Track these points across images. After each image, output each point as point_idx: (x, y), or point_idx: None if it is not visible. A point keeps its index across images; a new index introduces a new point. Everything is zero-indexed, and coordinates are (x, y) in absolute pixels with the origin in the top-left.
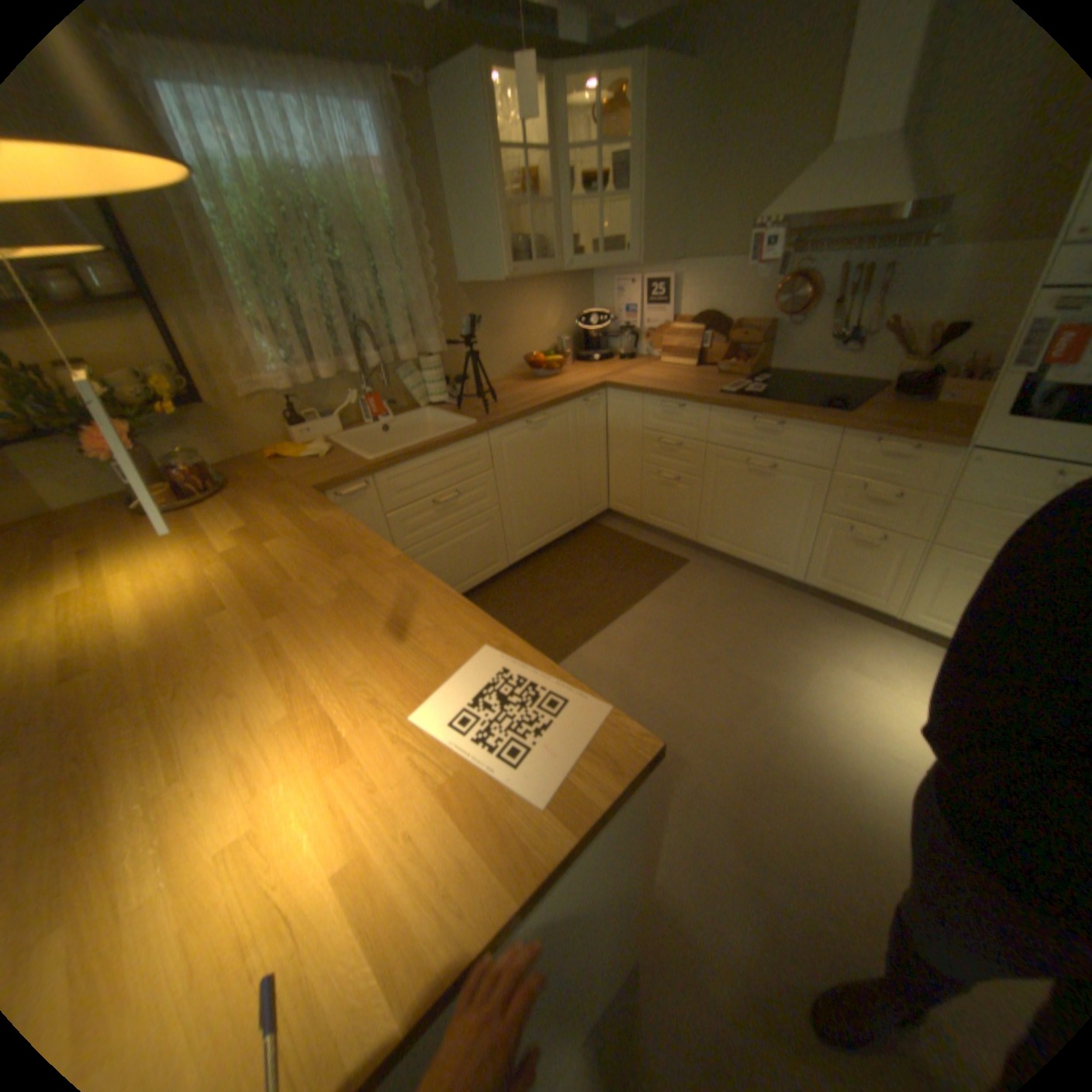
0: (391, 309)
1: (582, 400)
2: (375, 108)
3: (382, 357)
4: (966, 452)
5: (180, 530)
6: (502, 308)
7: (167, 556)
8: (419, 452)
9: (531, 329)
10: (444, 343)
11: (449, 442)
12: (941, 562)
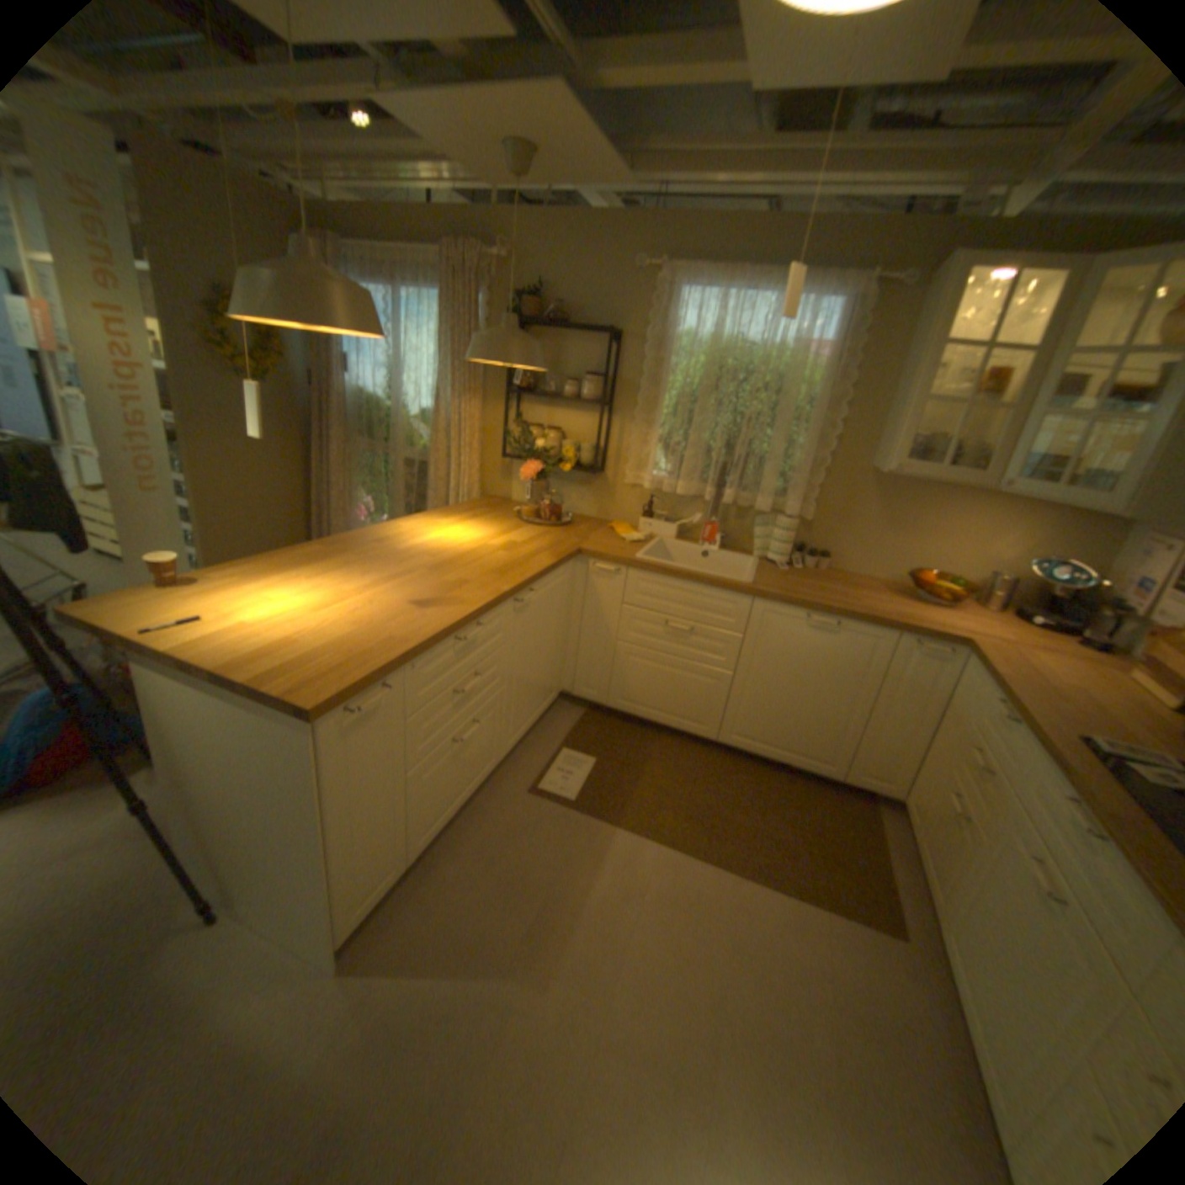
0: (768, 462)
1: (916, 640)
2: (854, 301)
3: (740, 498)
4: None
5: (509, 529)
6: (925, 508)
7: (481, 533)
8: (671, 573)
9: (962, 547)
10: (814, 512)
11: (704, 581)
12: None
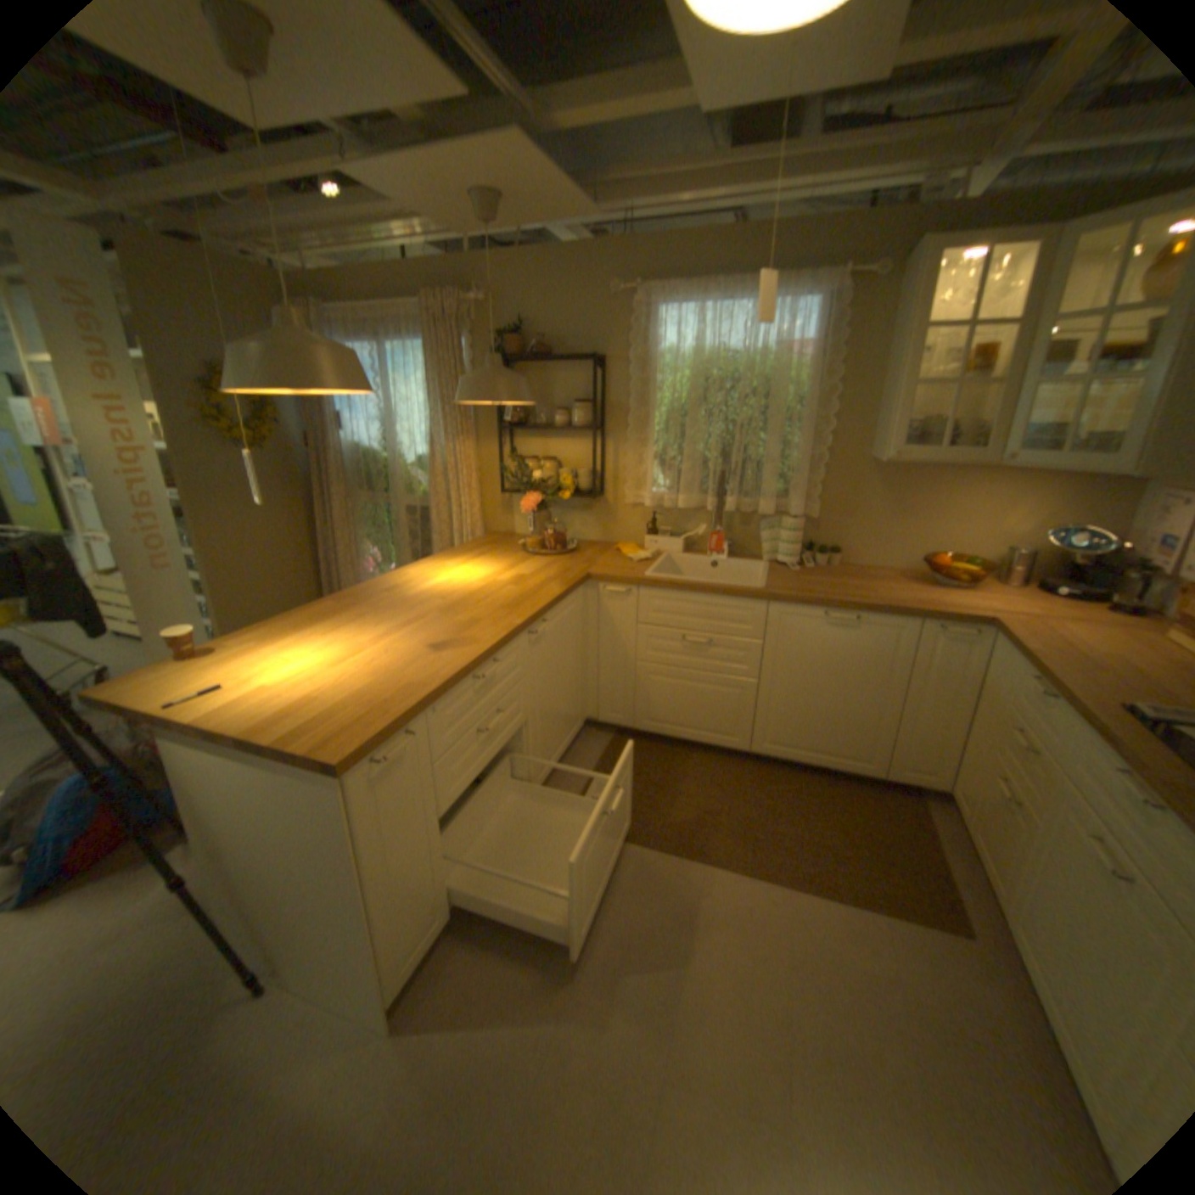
0: (767, 465)
1: (940, 625)
2: (831, 297)
3: (743, 504)
4: None
5: (516, 562)
6: (931, 491)
7: (489, 569)
8: (683, 586)
9: (974, 526)
10: (819, 509)
11: (717, 590)
12: None
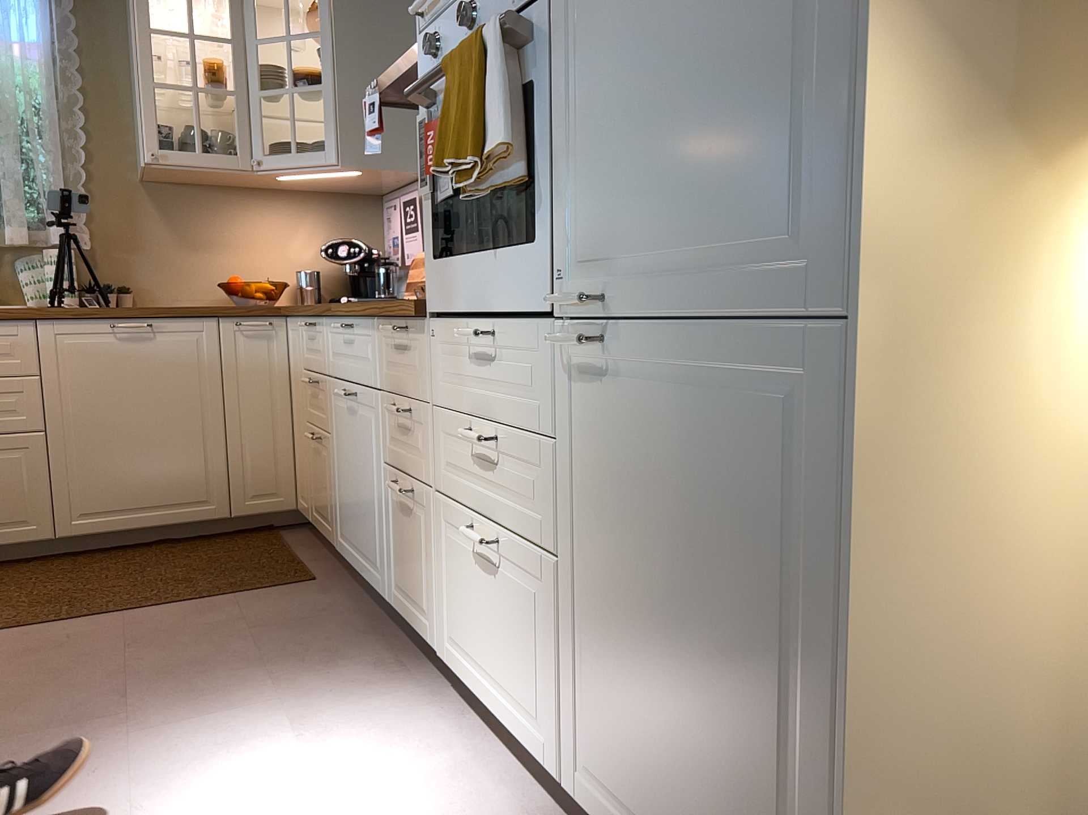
0: (7, 183)
1: (234, 321)
2: (49, 1)
3: None
4: (430, 327)
5: None
6: (212, 220)
7: None
8: None
9: (262, 254)
10: (91, 239)
11: None
12: (445, 529)
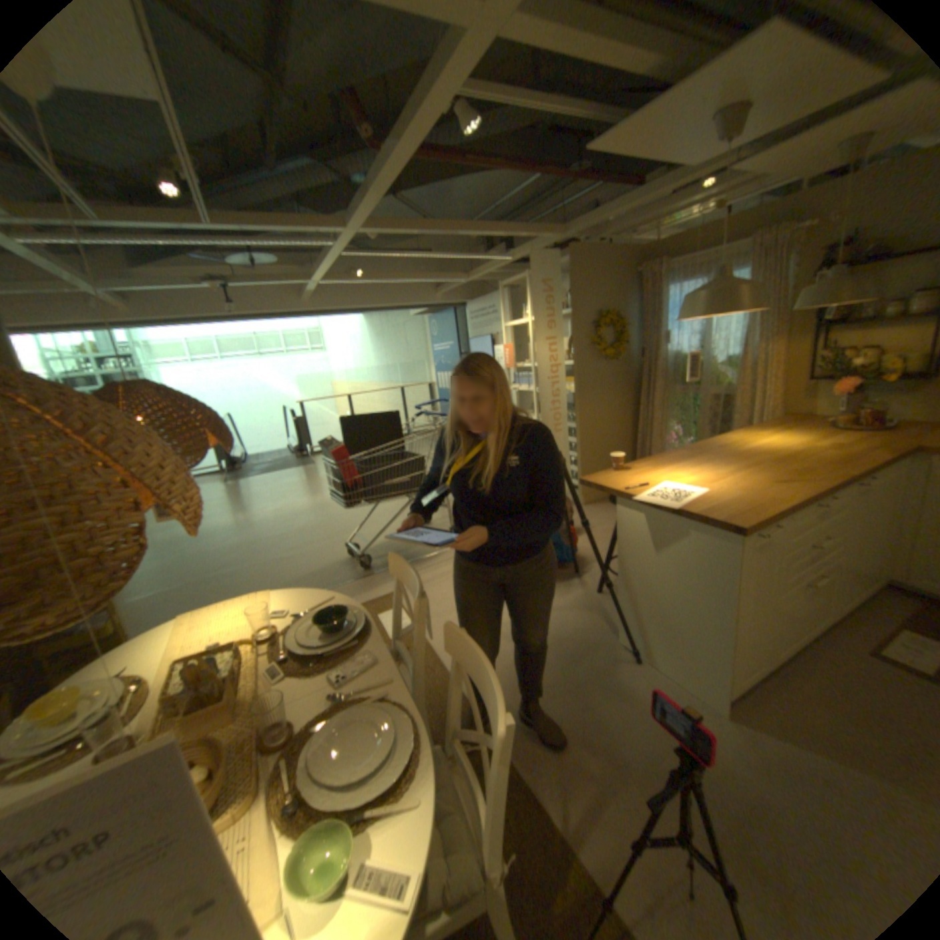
0: None
1: None
2: None
3: None
4: None
5: (828, 434)
6: None
7: (802, 438)
8: None
9: None
10: None
11: None
12: None
